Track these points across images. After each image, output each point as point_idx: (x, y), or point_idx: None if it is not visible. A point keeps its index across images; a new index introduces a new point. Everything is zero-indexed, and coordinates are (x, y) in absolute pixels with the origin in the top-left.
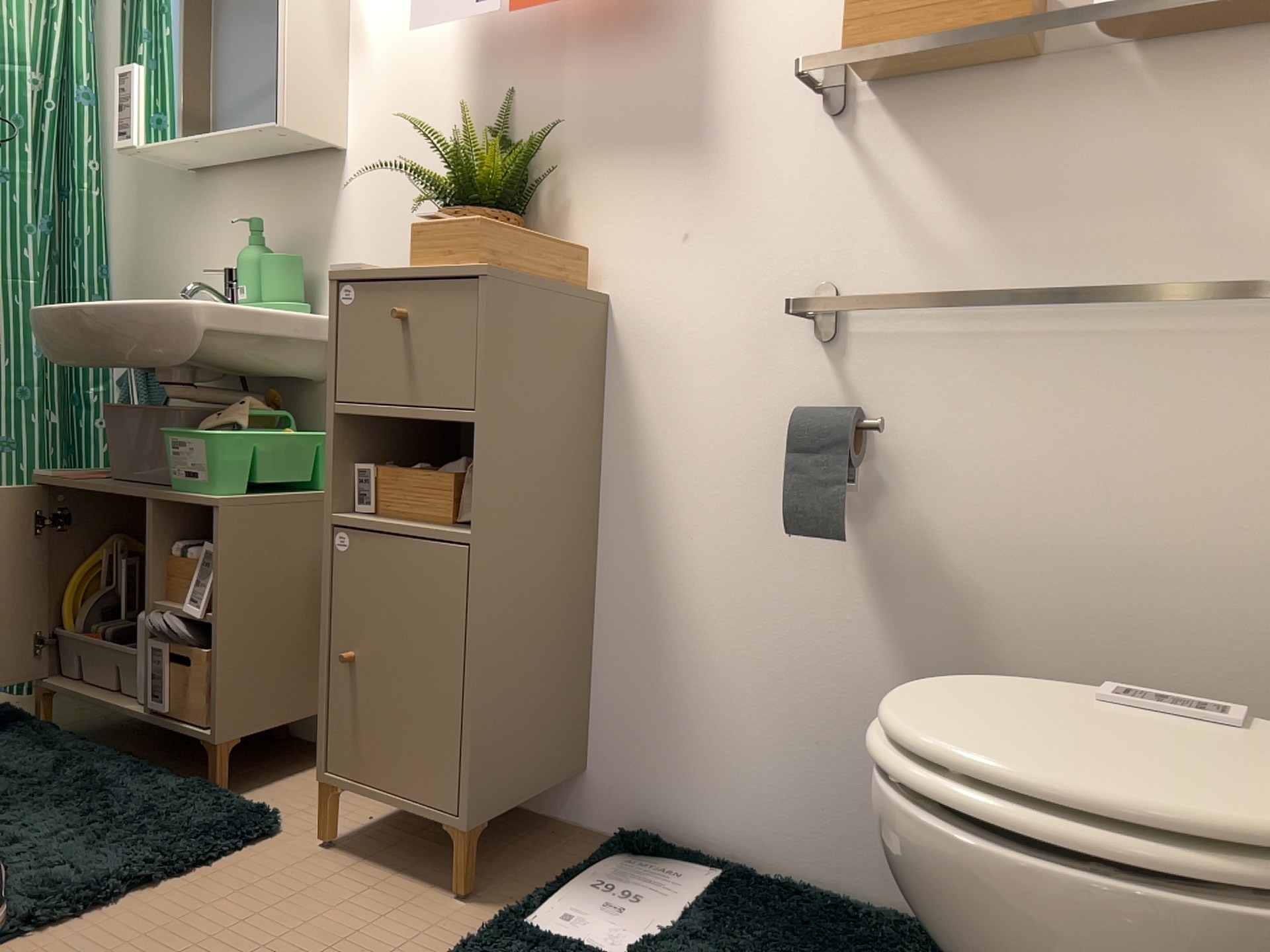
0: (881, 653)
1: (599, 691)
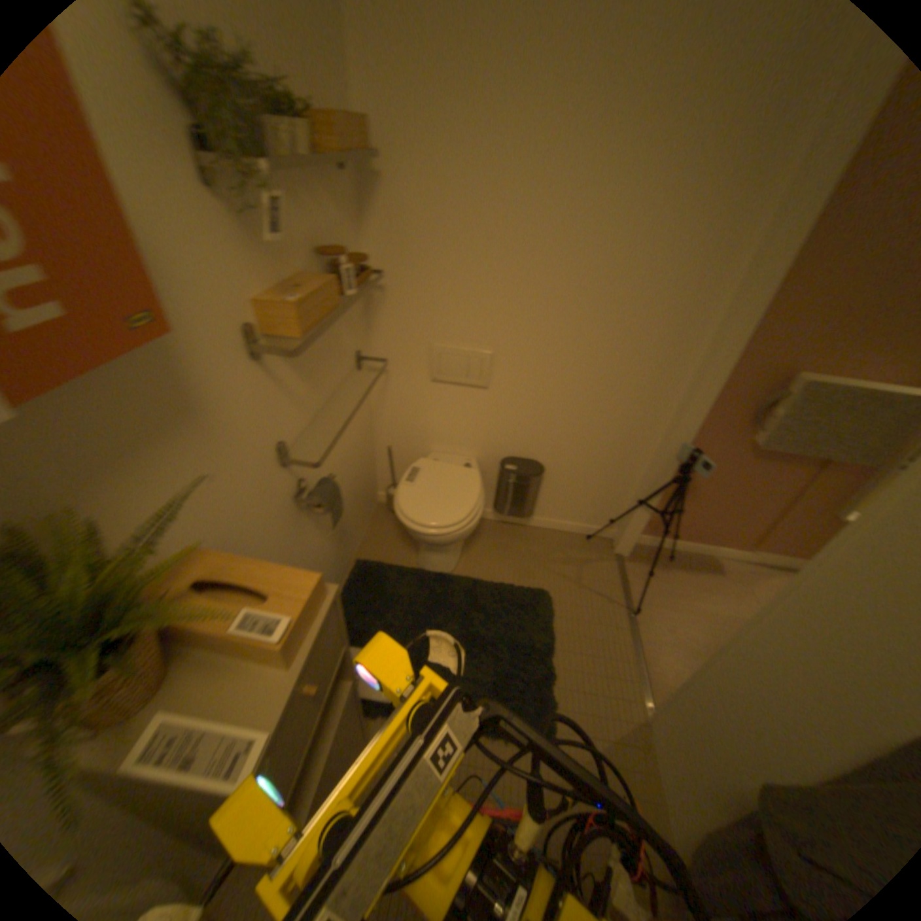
0: (325, 540)
1: None
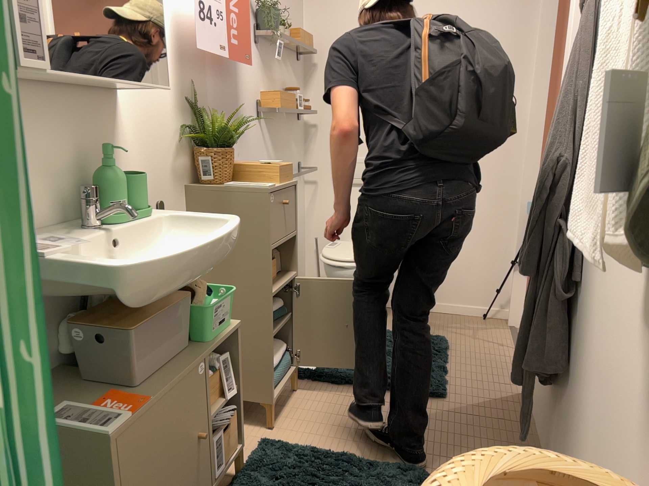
0: None
1: None
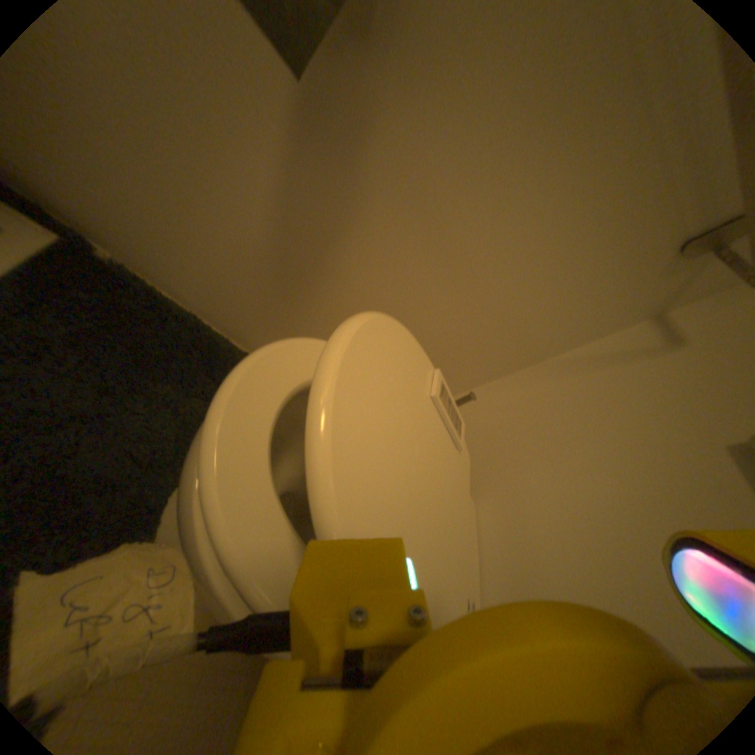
0: (268, 191)
1: None
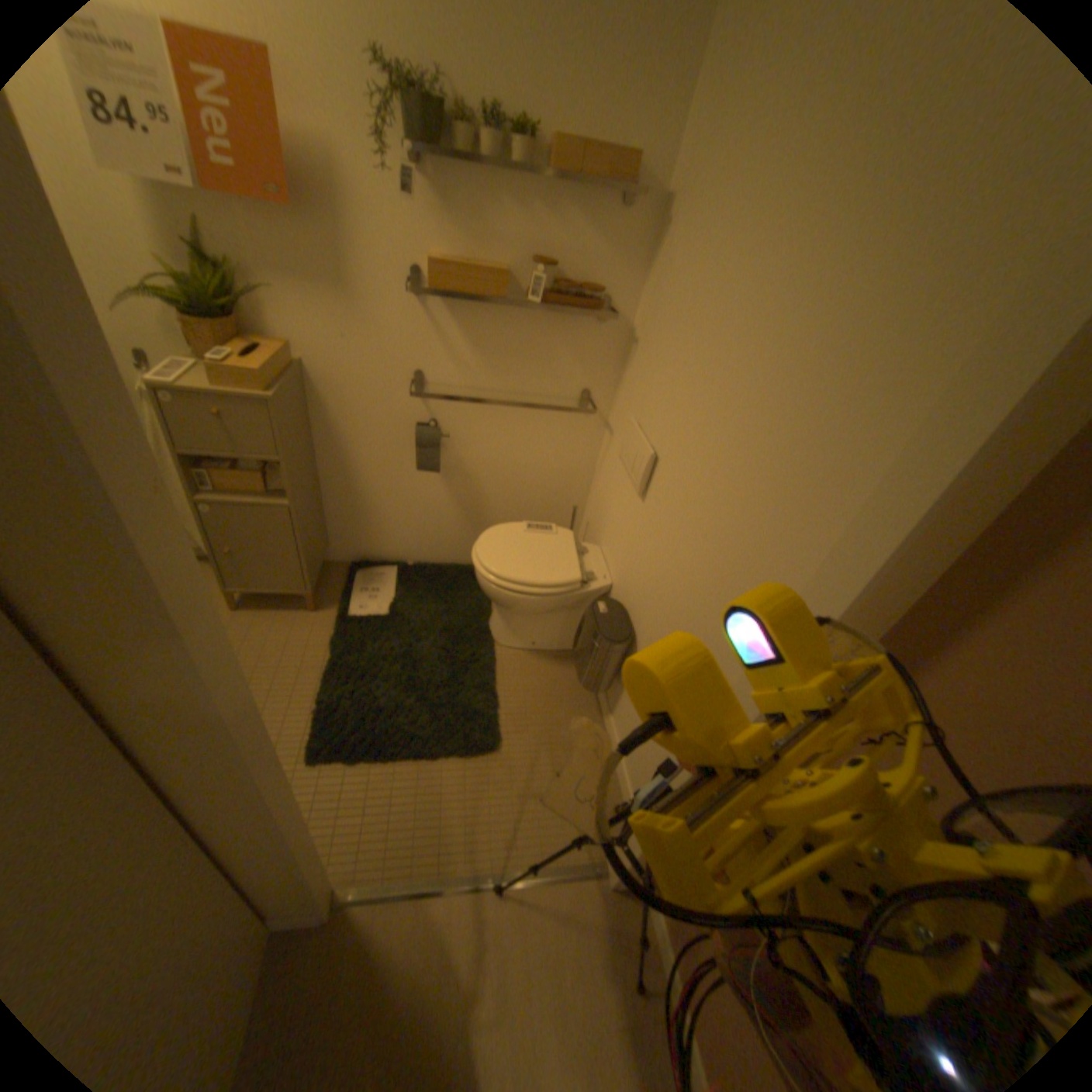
0: (448, 500)
1: (330, 522)
